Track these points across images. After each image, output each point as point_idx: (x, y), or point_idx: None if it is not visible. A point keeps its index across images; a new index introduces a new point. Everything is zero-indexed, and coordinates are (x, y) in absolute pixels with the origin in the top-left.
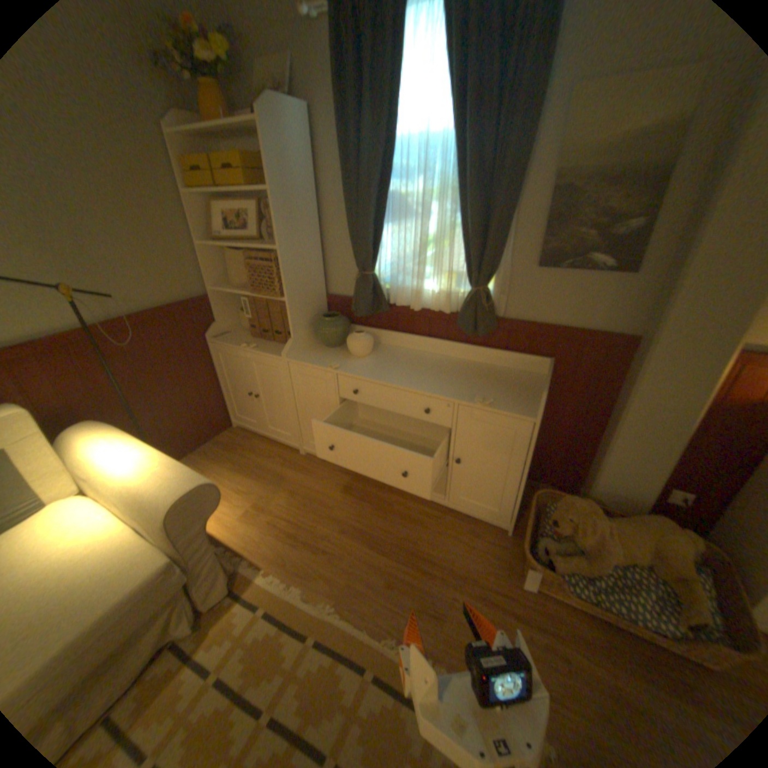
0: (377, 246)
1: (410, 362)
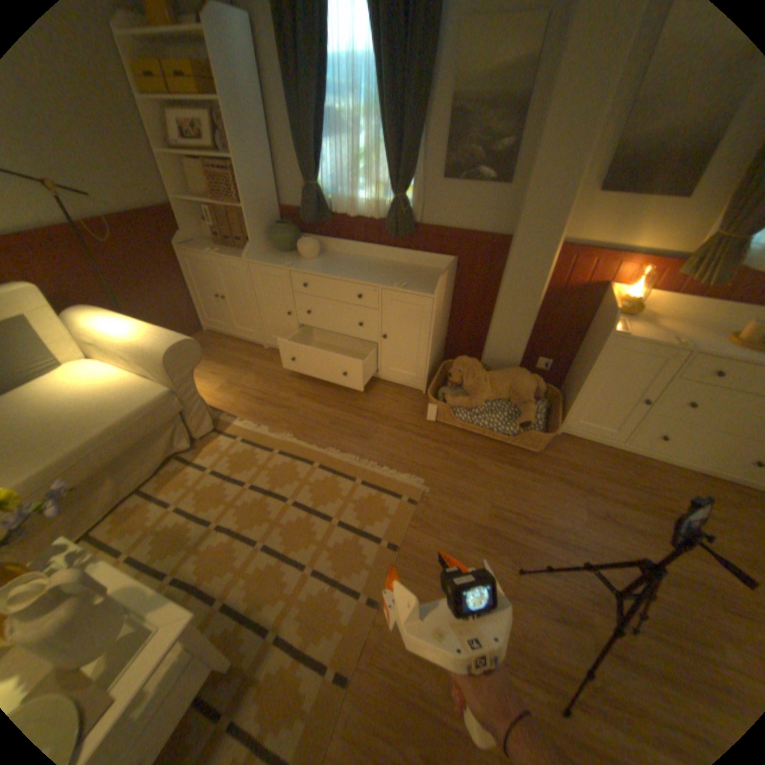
0: (318, 159)
1: (350, 262)
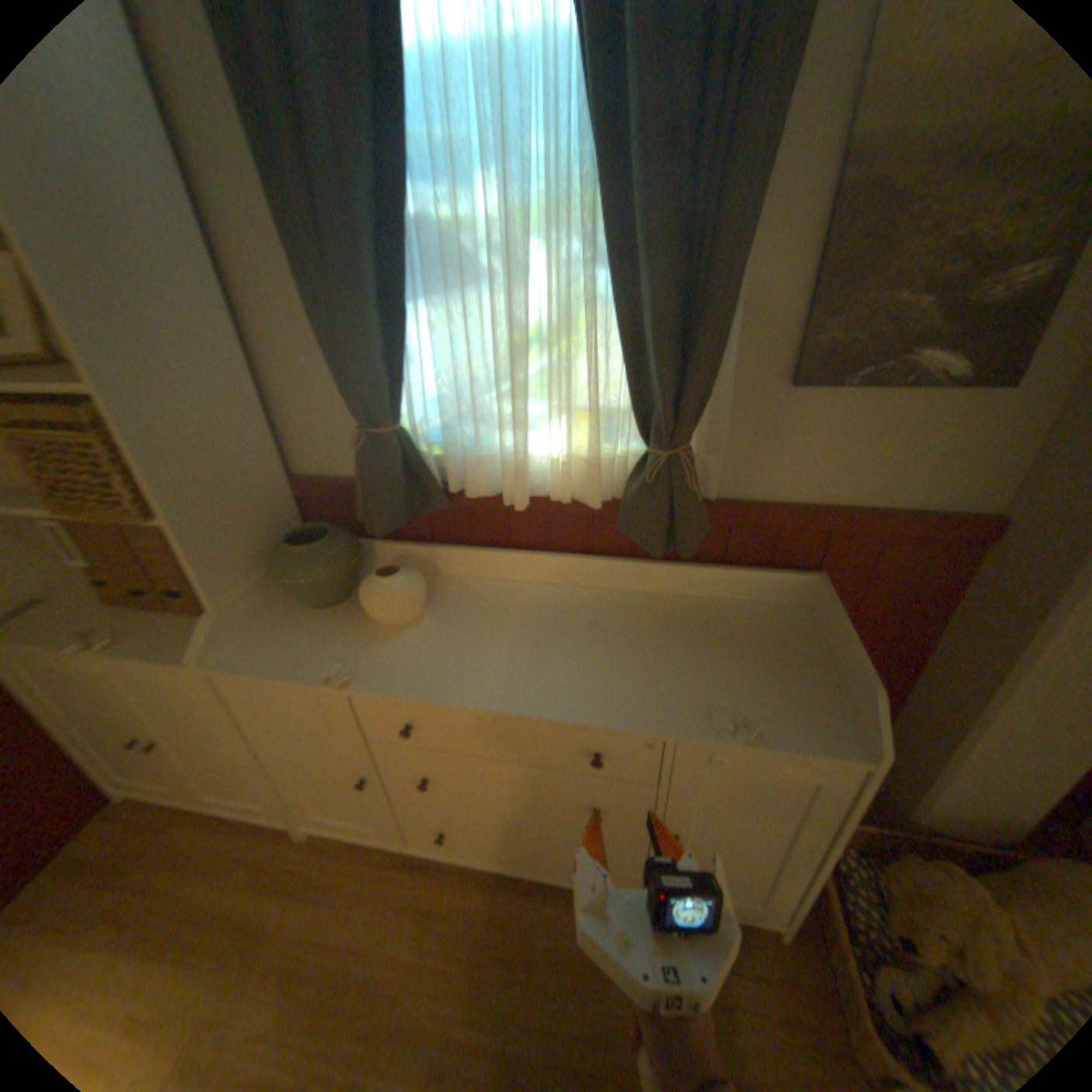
0: (400, 360)
1: (524, 619)
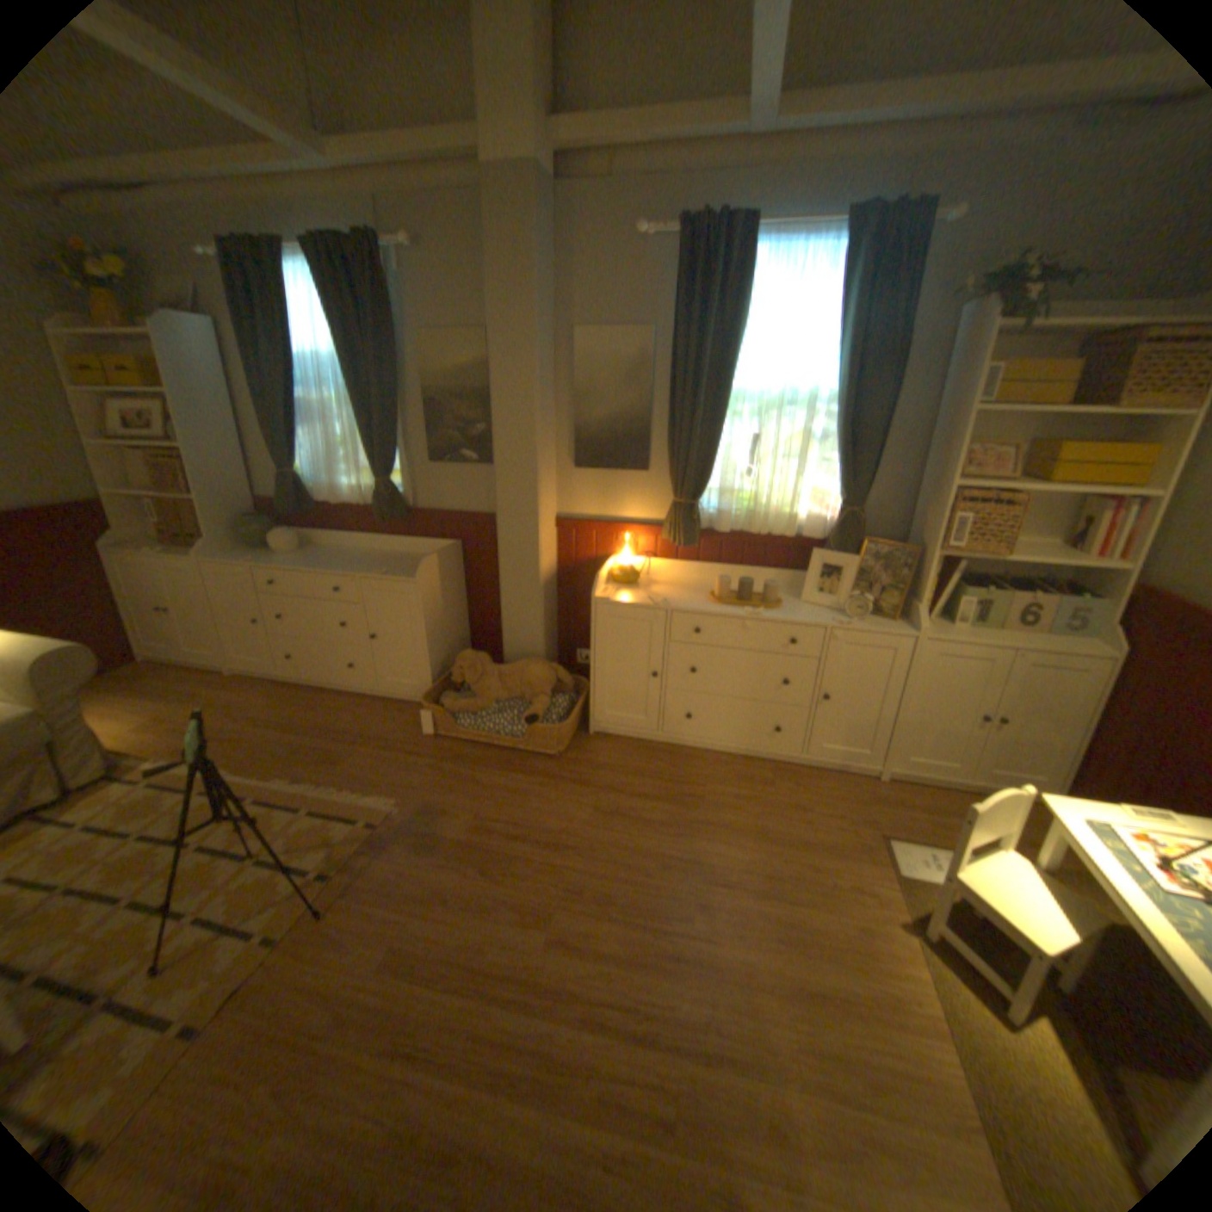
0: (289, 448)
1: (334, 557)
